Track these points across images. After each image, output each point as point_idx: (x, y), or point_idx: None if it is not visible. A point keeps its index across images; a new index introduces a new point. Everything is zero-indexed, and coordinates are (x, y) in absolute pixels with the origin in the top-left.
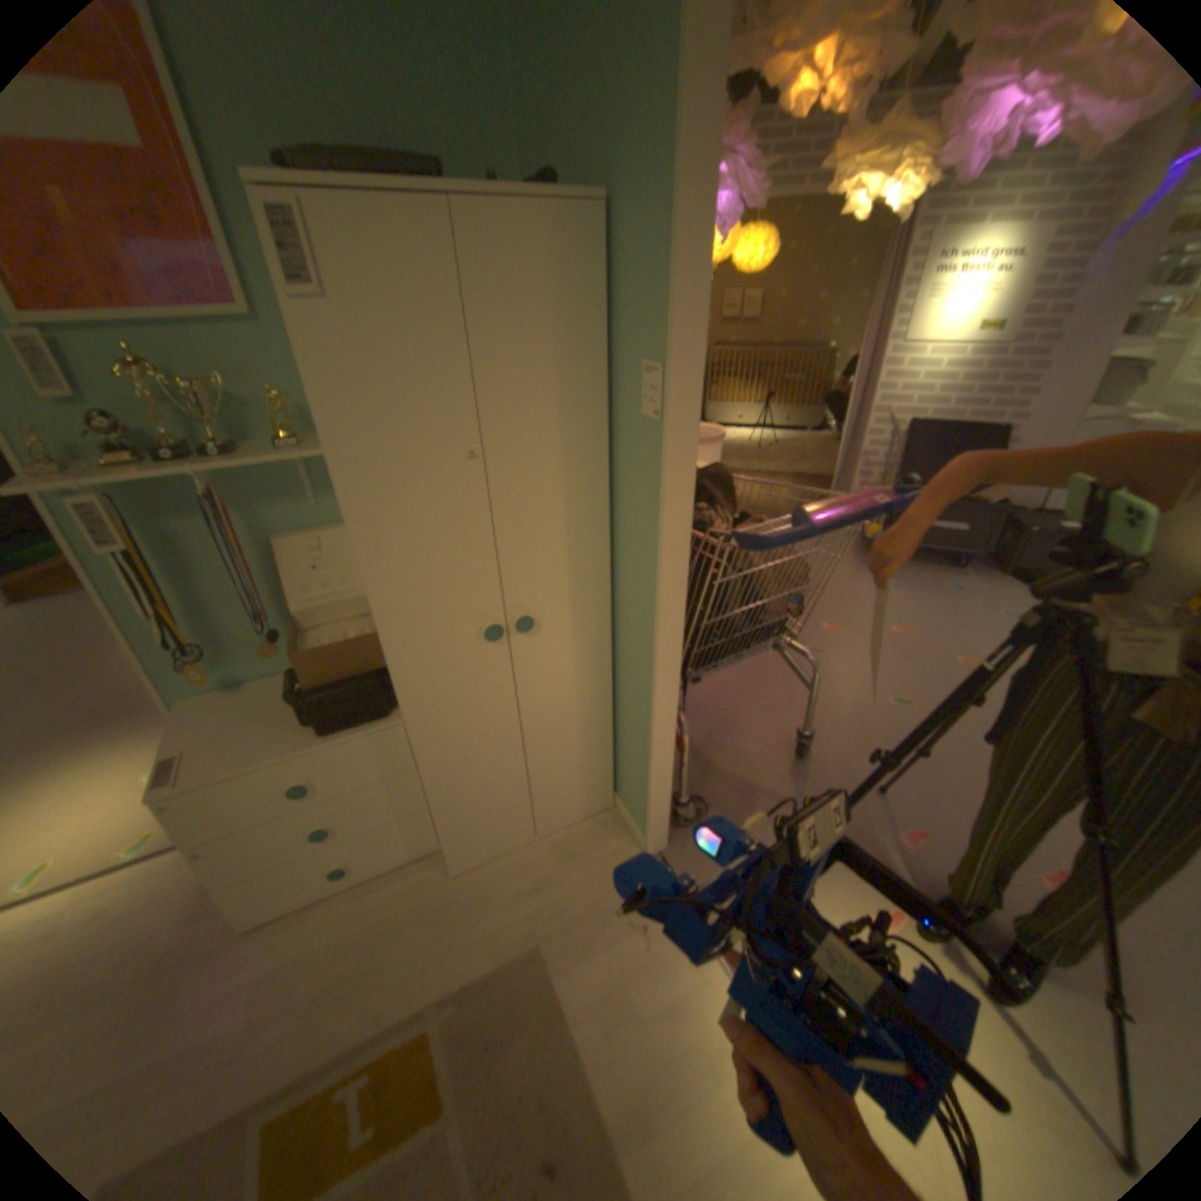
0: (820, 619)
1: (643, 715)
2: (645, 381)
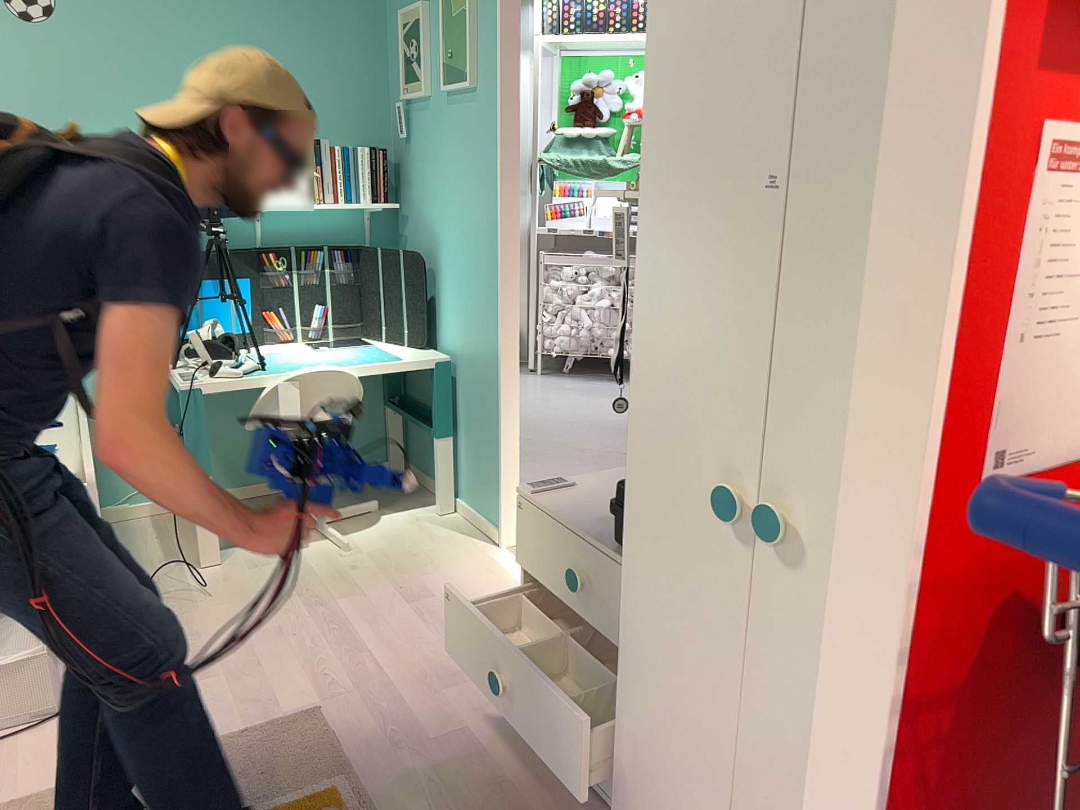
0: None
1: None
2: None
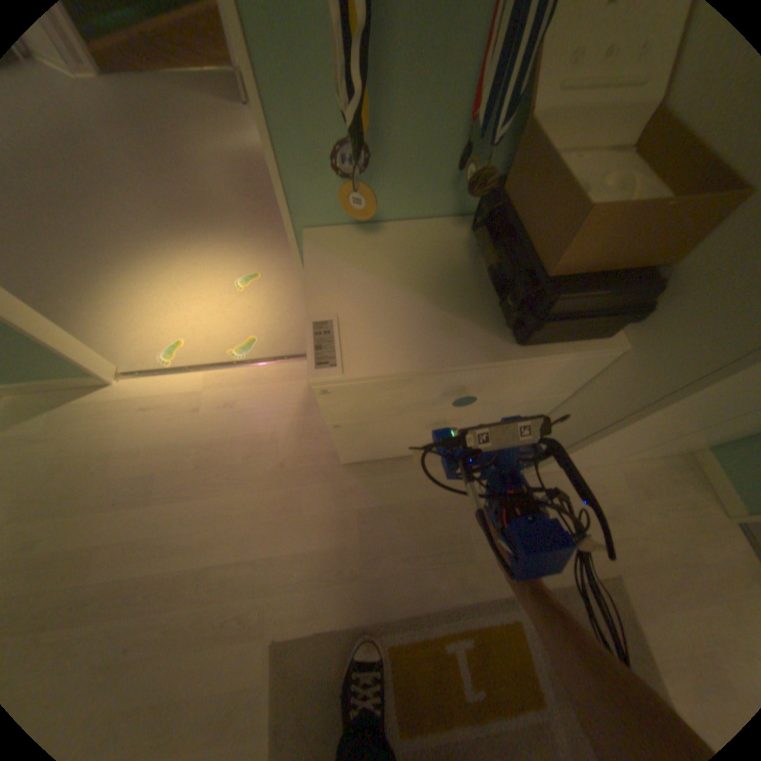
0: None
1: None
2: None
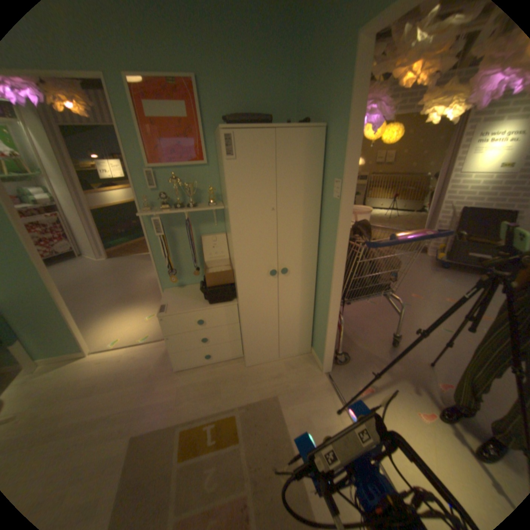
0: (411, 292)
1: (325, 312)
2: (334, 186)
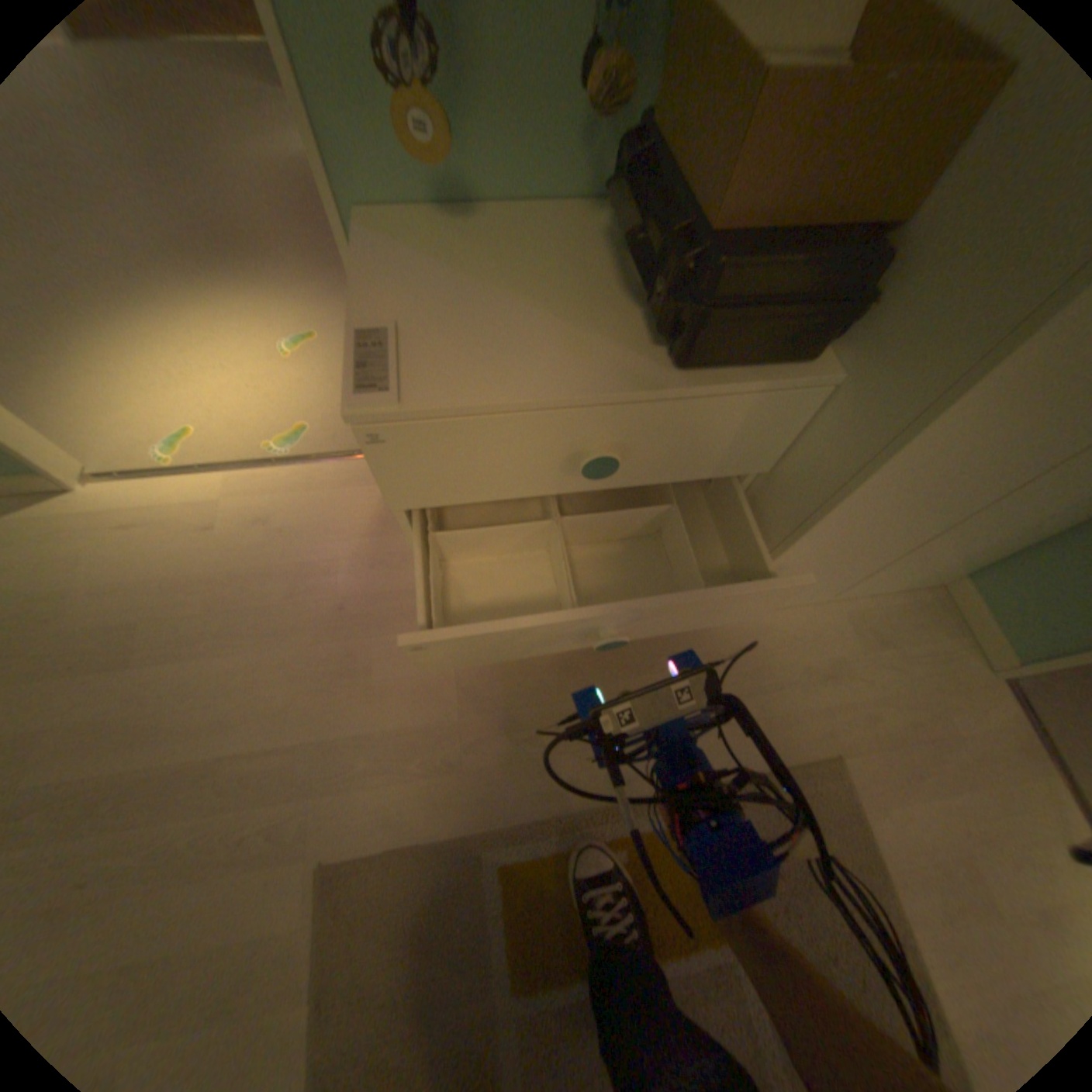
0: None
1: None
2: None
